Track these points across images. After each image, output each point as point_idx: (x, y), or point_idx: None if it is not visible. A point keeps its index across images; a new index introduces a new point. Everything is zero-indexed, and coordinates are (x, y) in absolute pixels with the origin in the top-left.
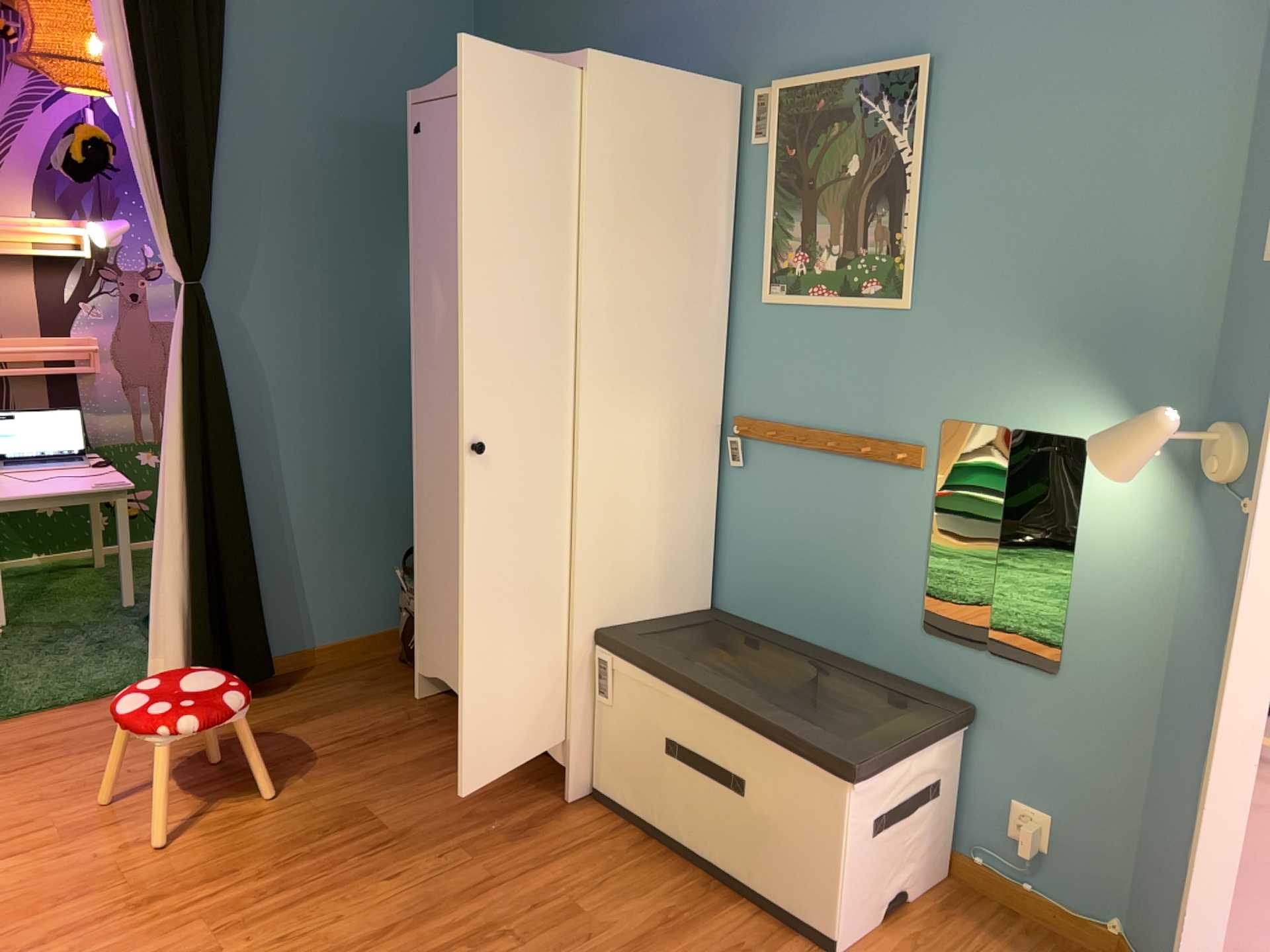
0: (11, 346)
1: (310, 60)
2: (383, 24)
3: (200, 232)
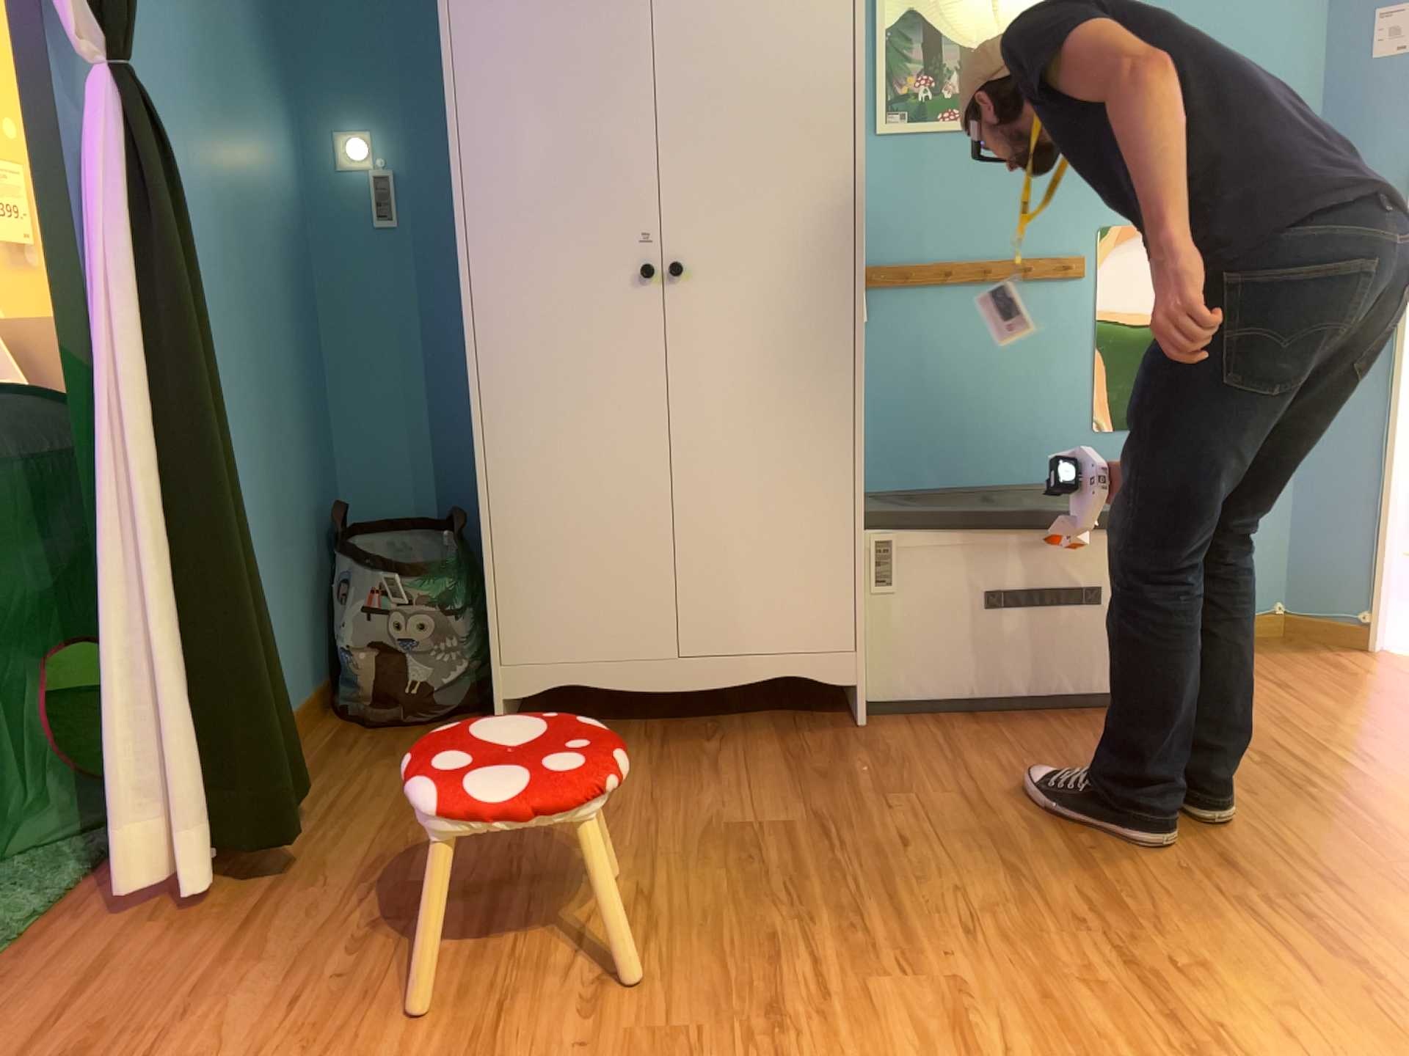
0: None
1: None
2: None
3: None
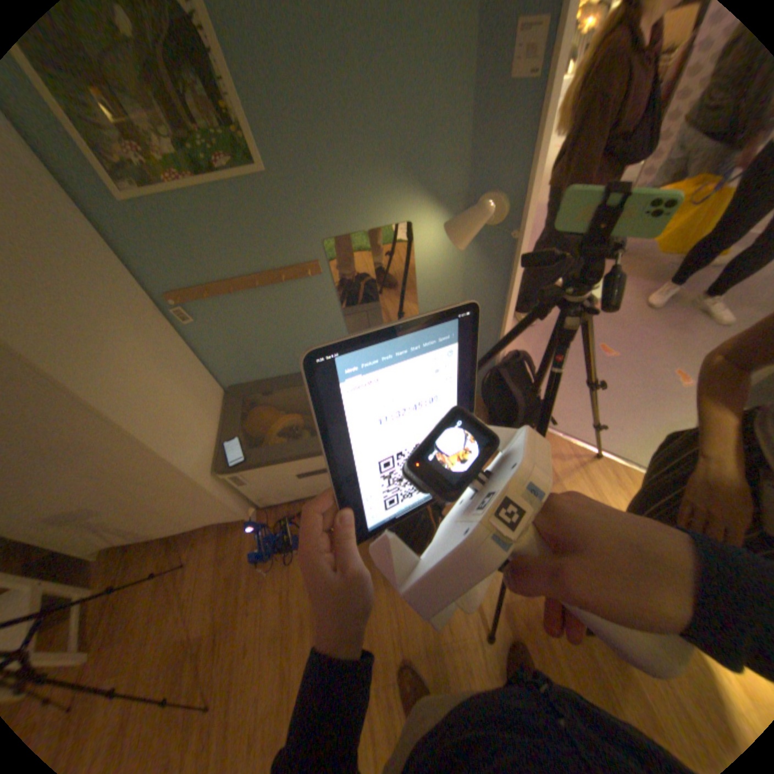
0: None
1: None
2: None
3: None
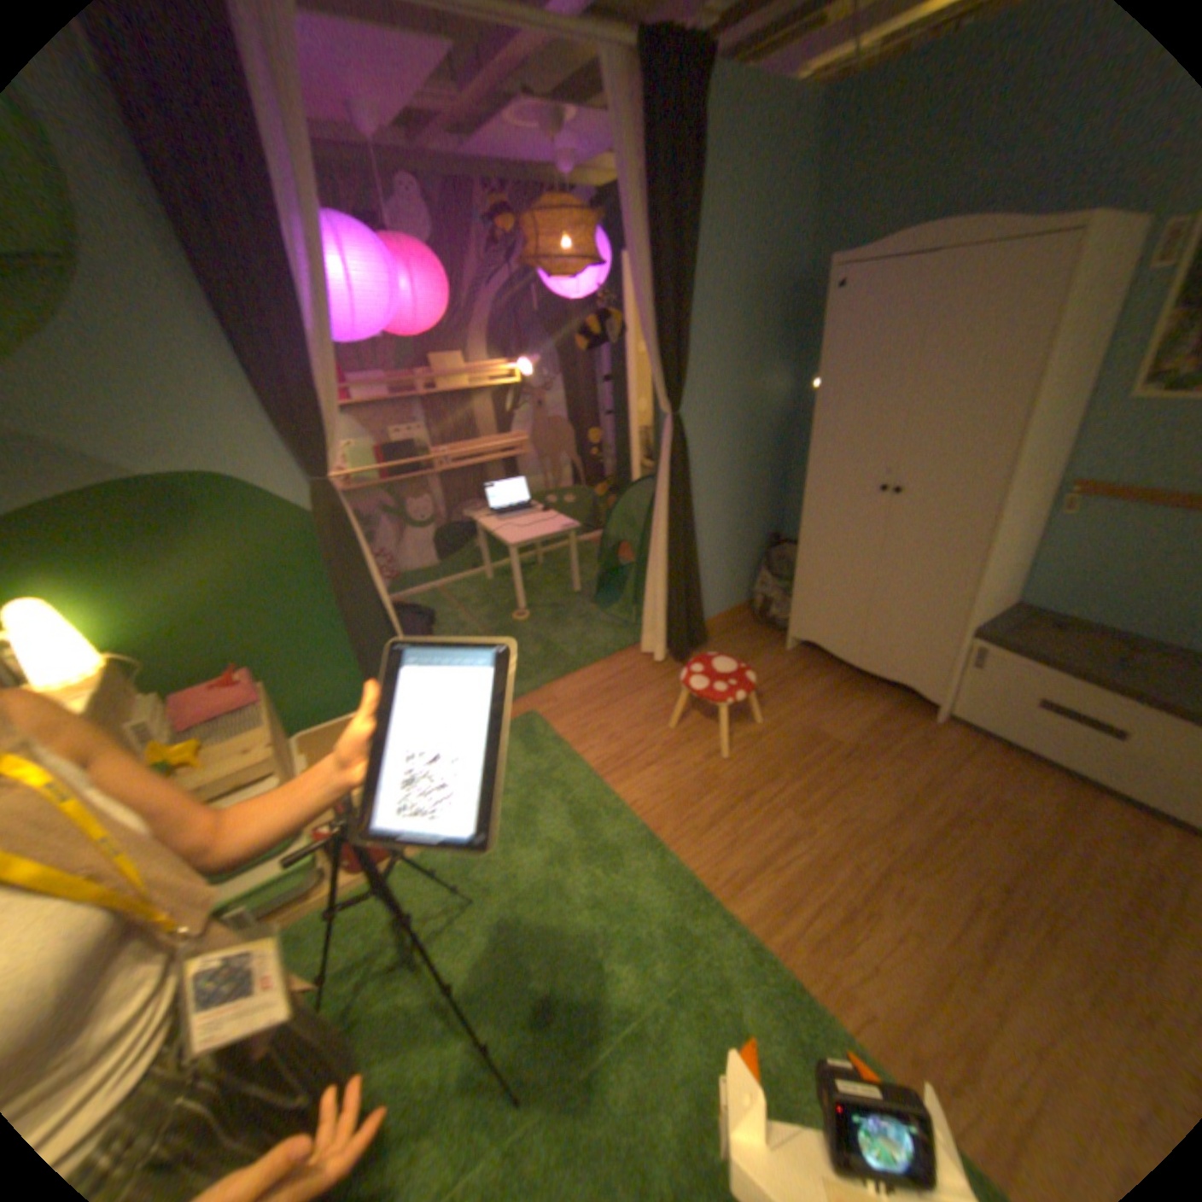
0: (483, 444)
1: (728, 234)
2: (768, 194)
3: (683, 379)
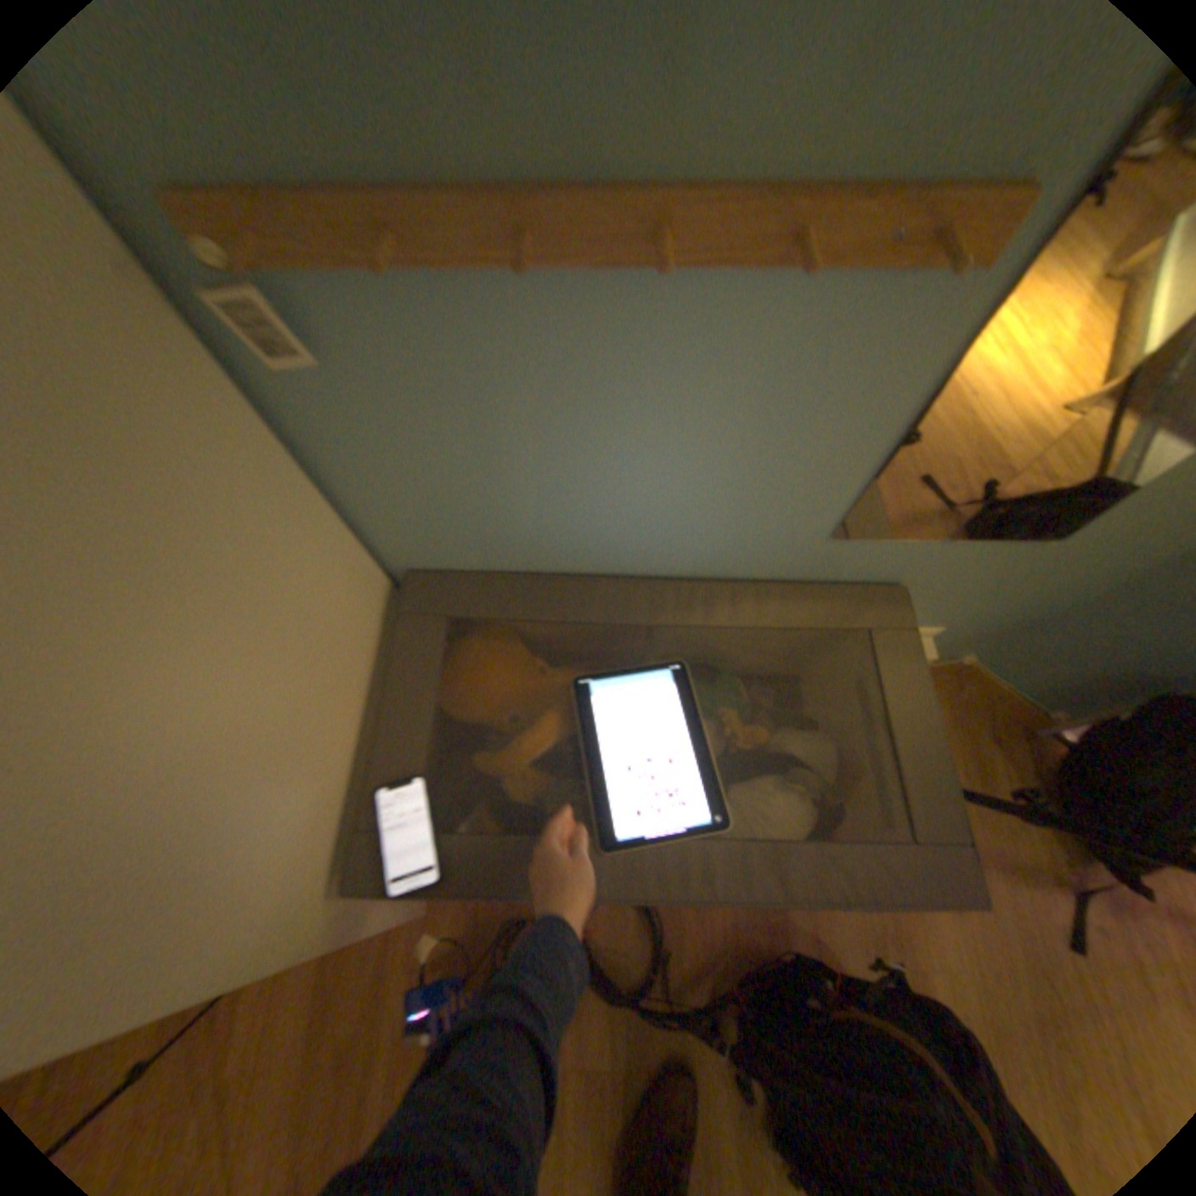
0: None
1: None
2: None
3: None
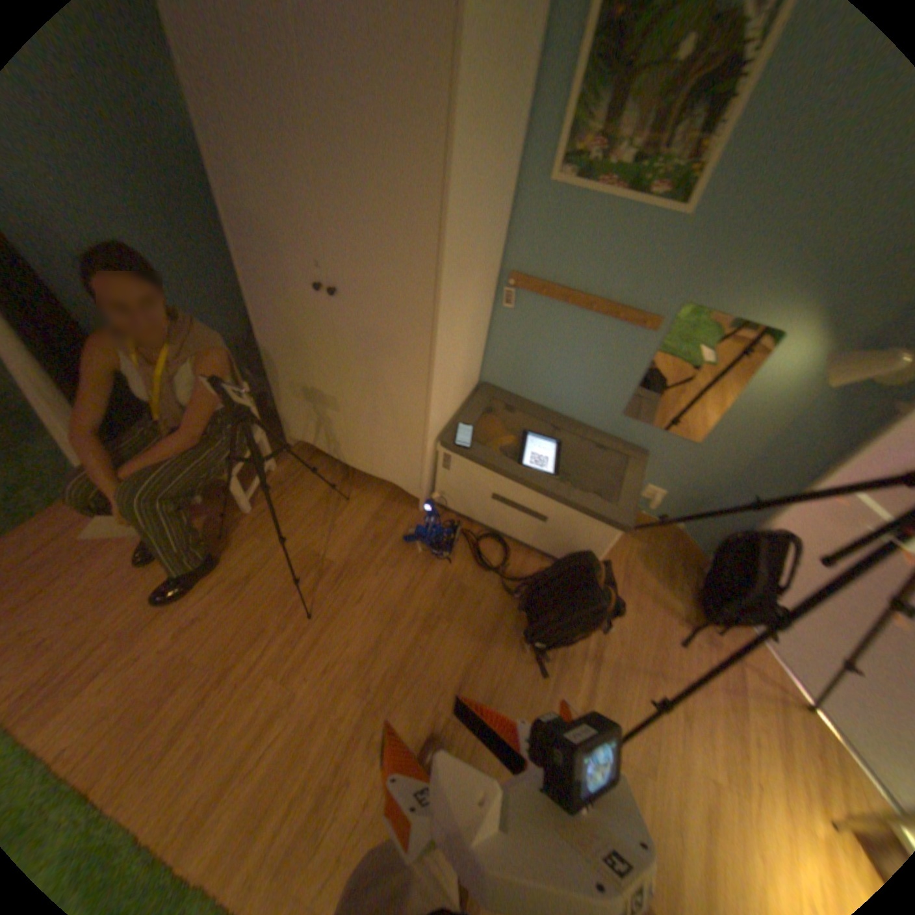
0: None
1: None
2: None
3: None
